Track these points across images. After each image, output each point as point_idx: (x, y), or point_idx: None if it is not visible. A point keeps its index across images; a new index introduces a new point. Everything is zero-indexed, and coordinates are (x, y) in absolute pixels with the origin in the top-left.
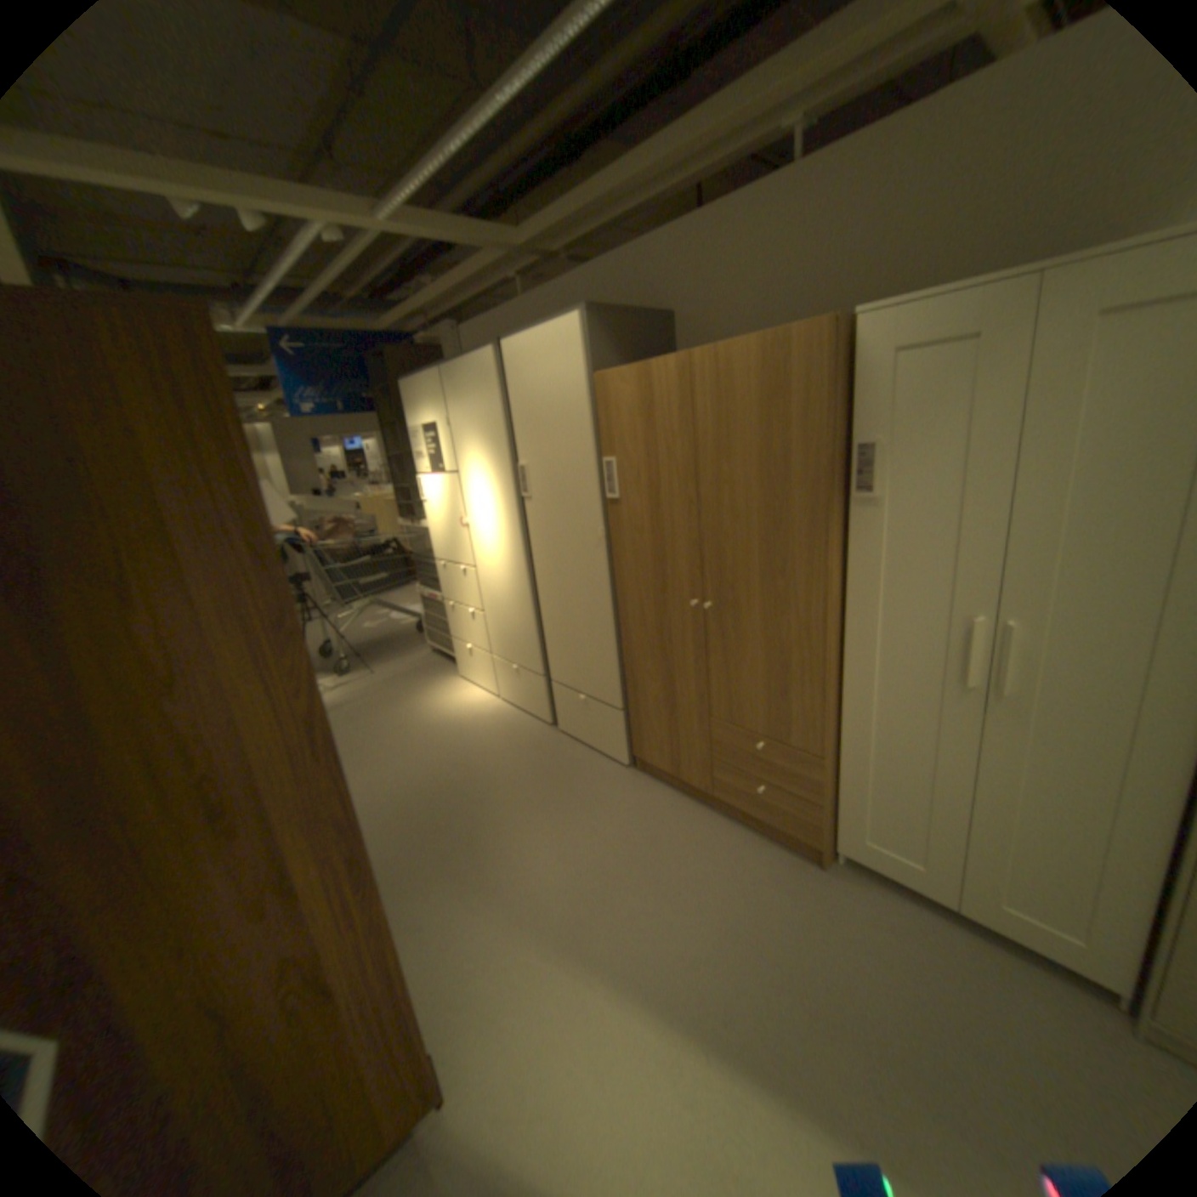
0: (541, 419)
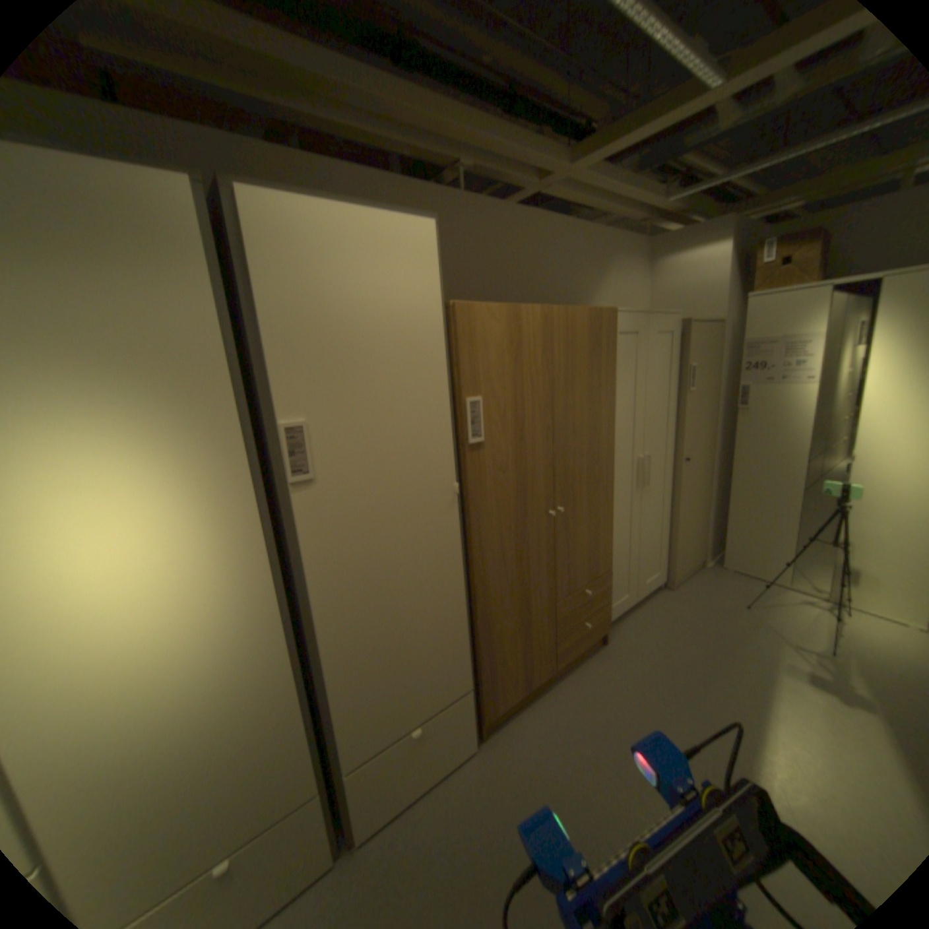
0: (354, 345)
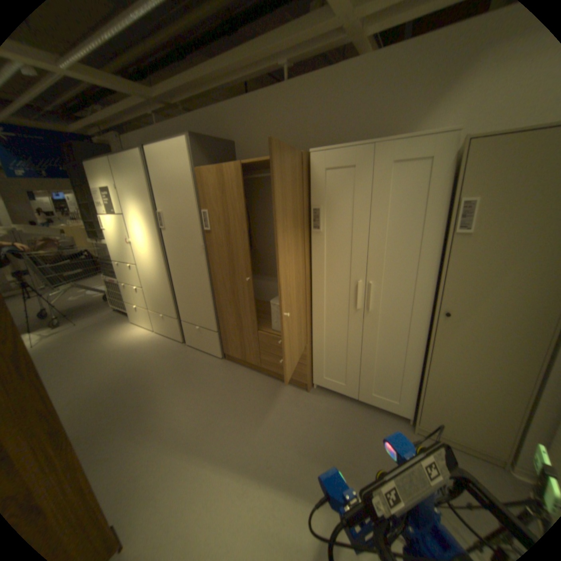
0: (169, 189)
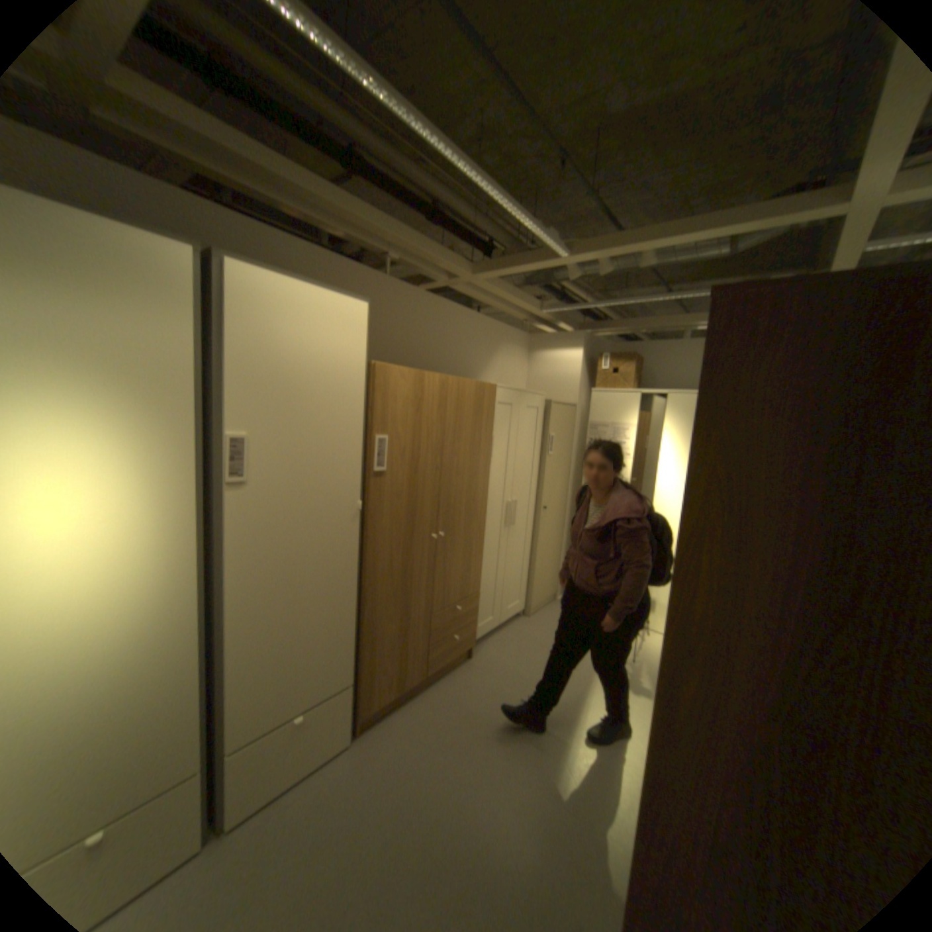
0: (295, 384)
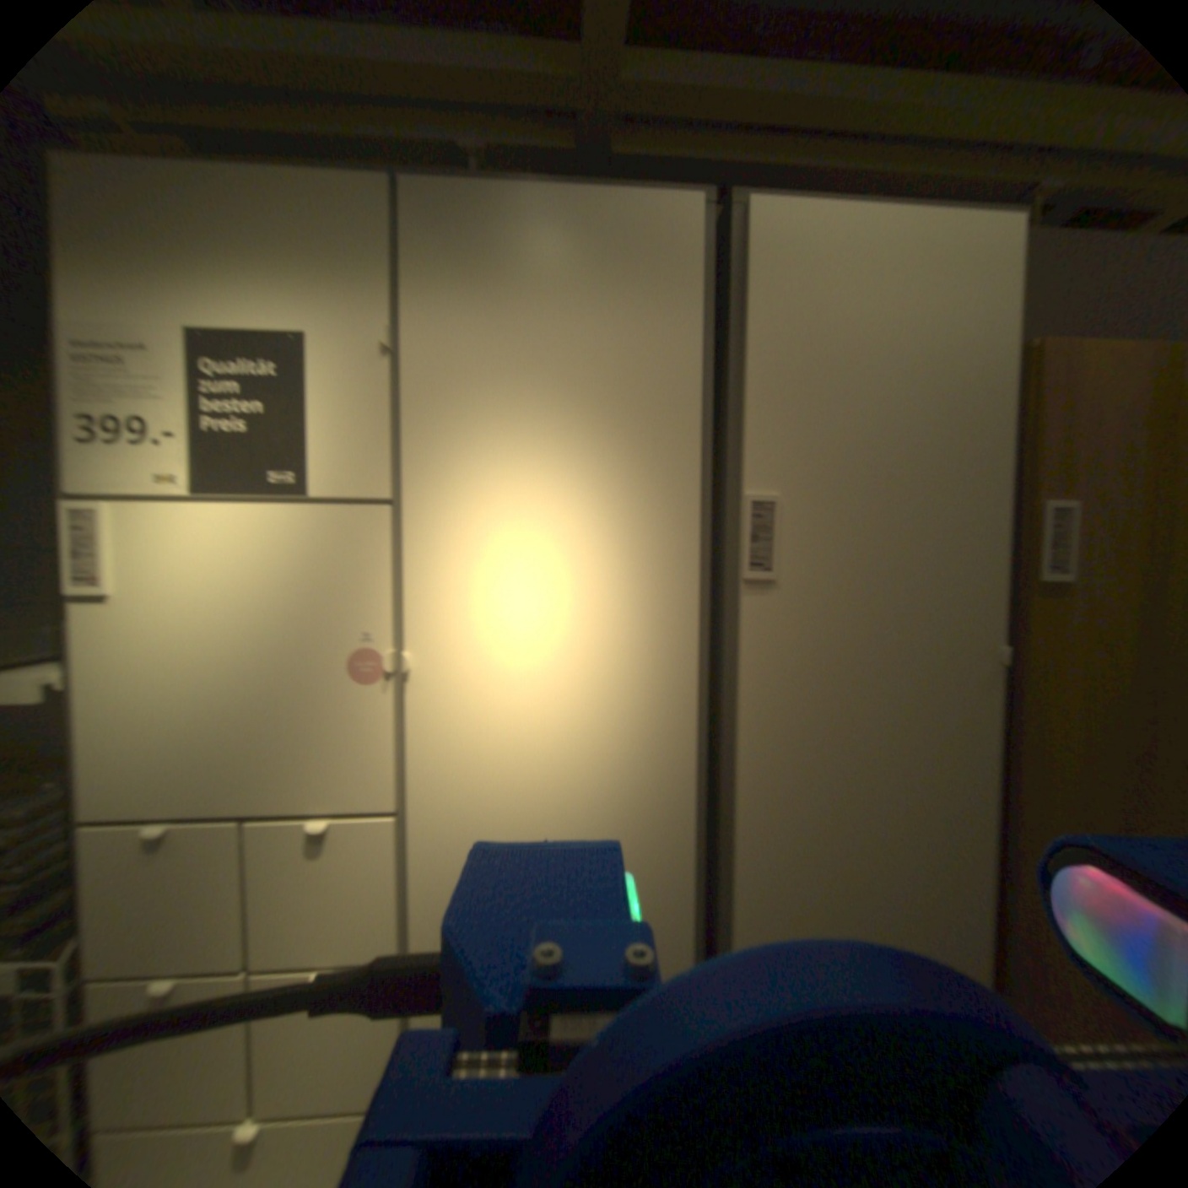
0: (863, 398)
